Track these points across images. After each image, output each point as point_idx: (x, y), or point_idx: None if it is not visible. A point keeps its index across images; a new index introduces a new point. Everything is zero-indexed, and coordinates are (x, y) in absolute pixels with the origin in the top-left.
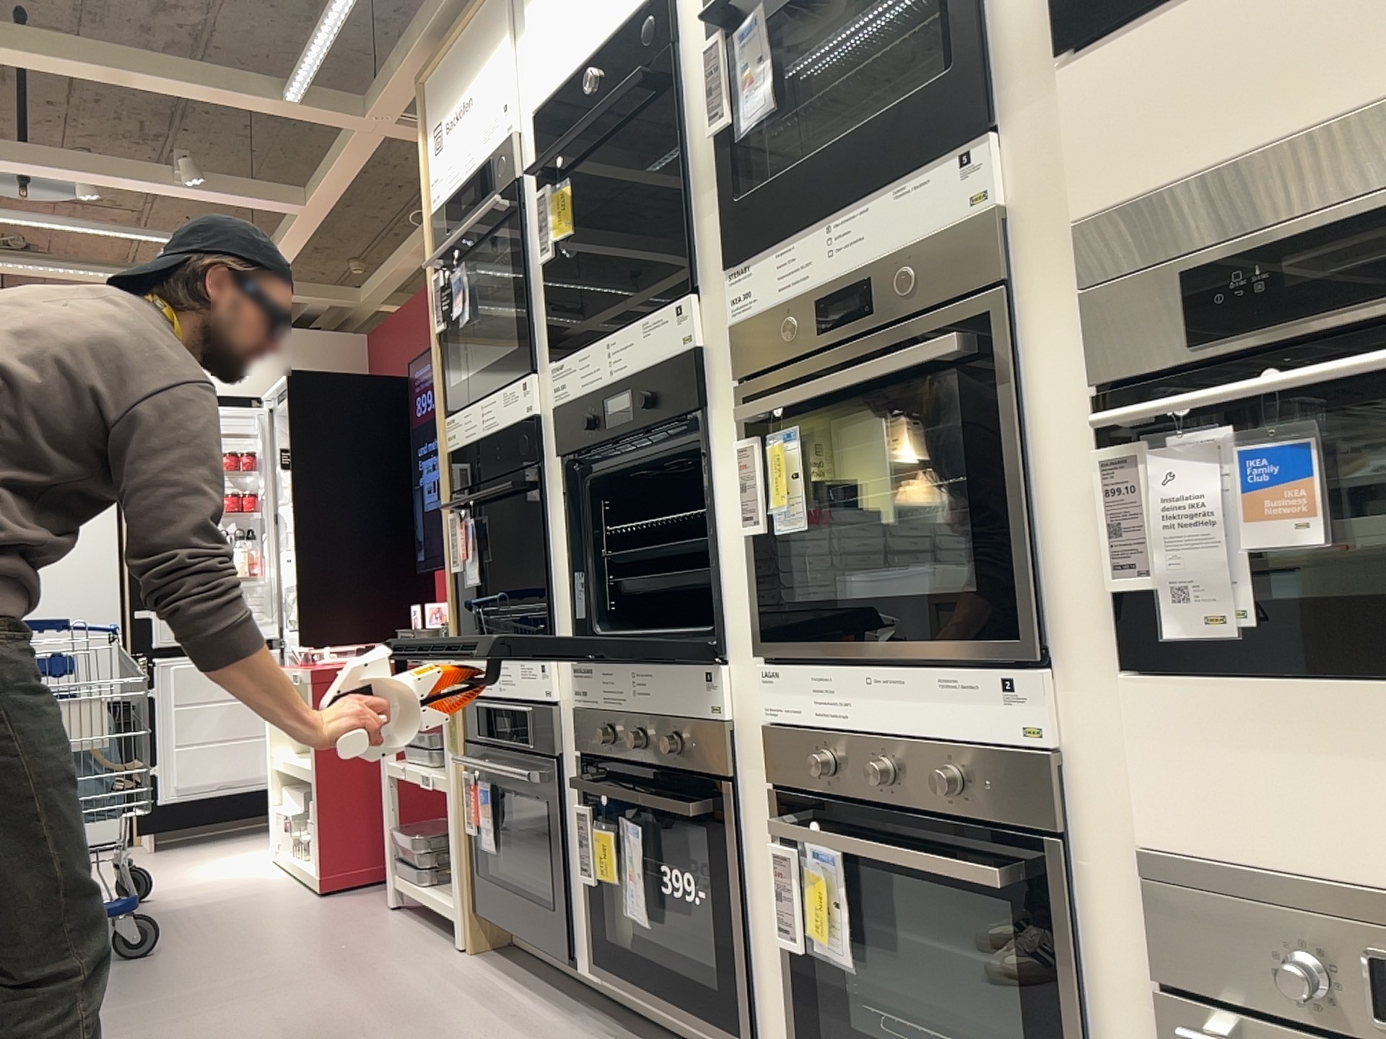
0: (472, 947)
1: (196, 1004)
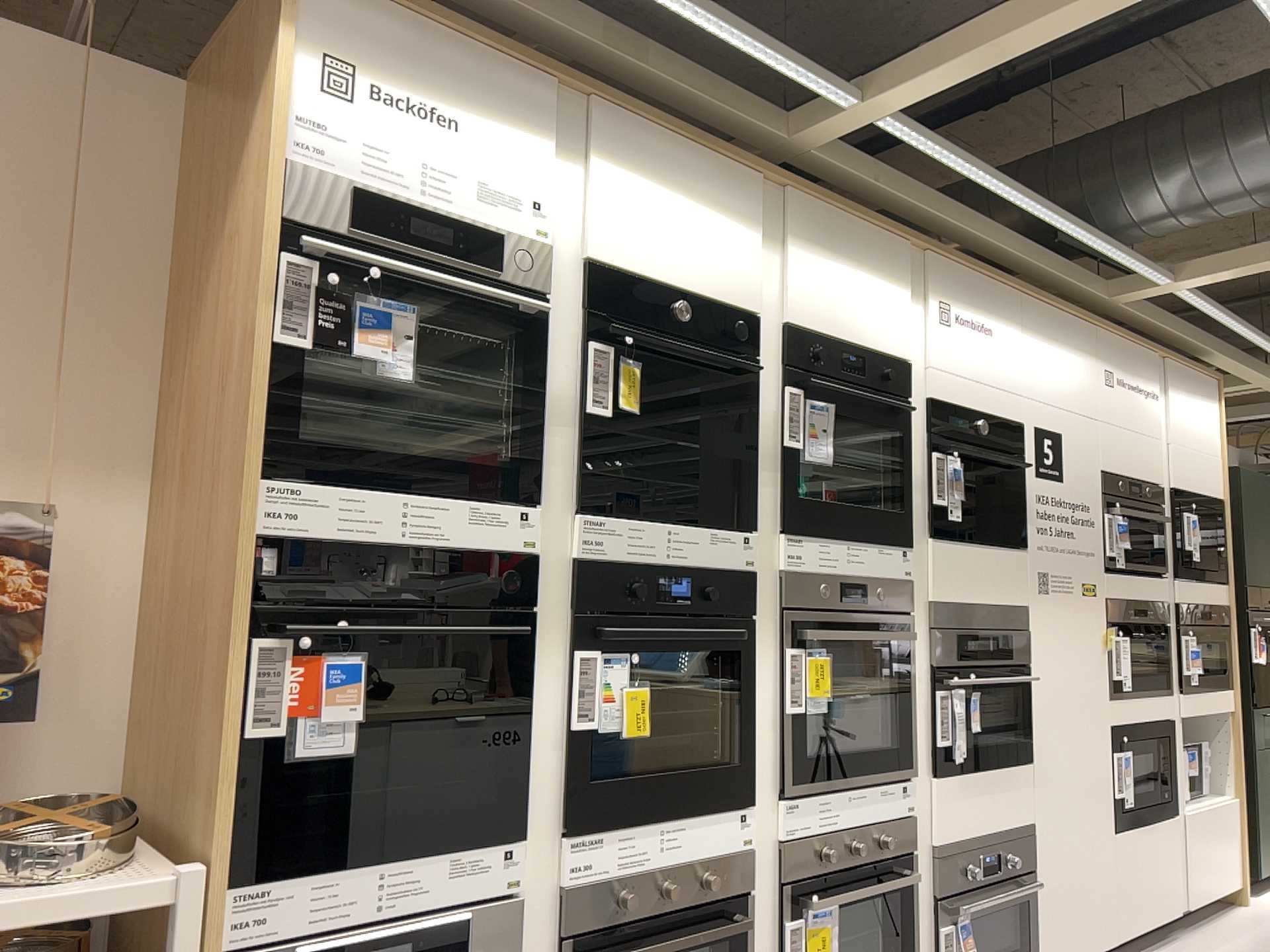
0: None
1: None
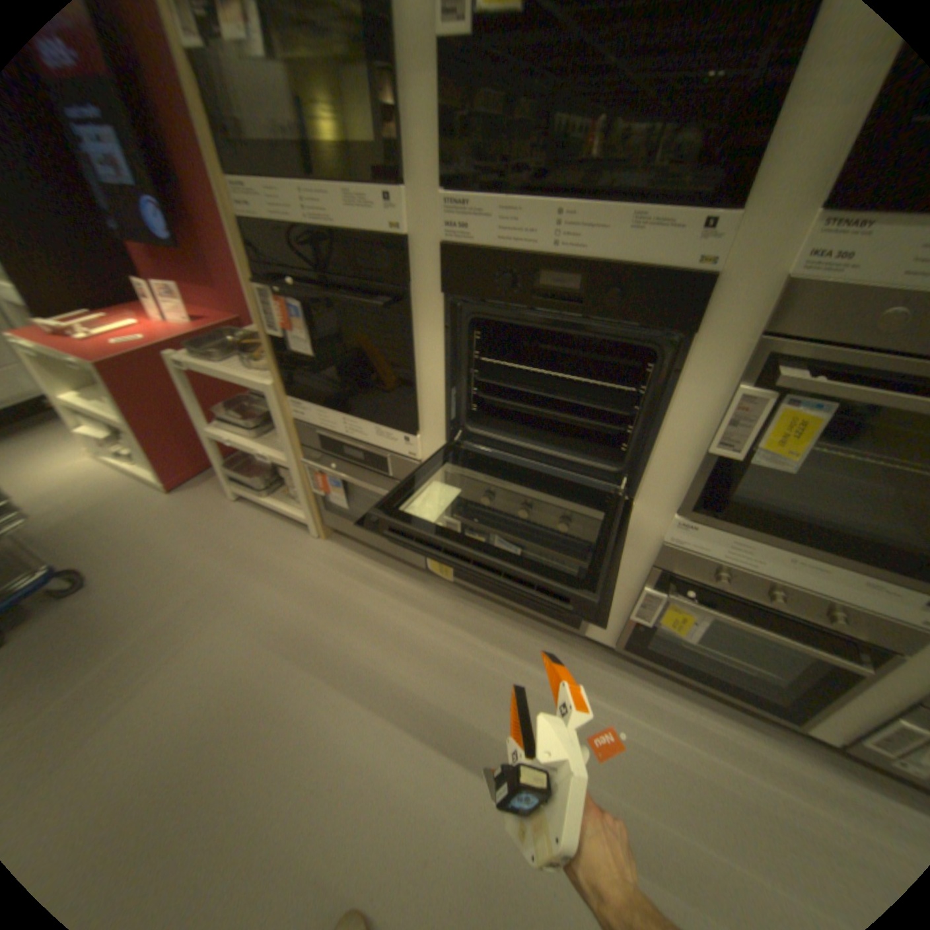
0: (325, 537)
1: (176, 633)
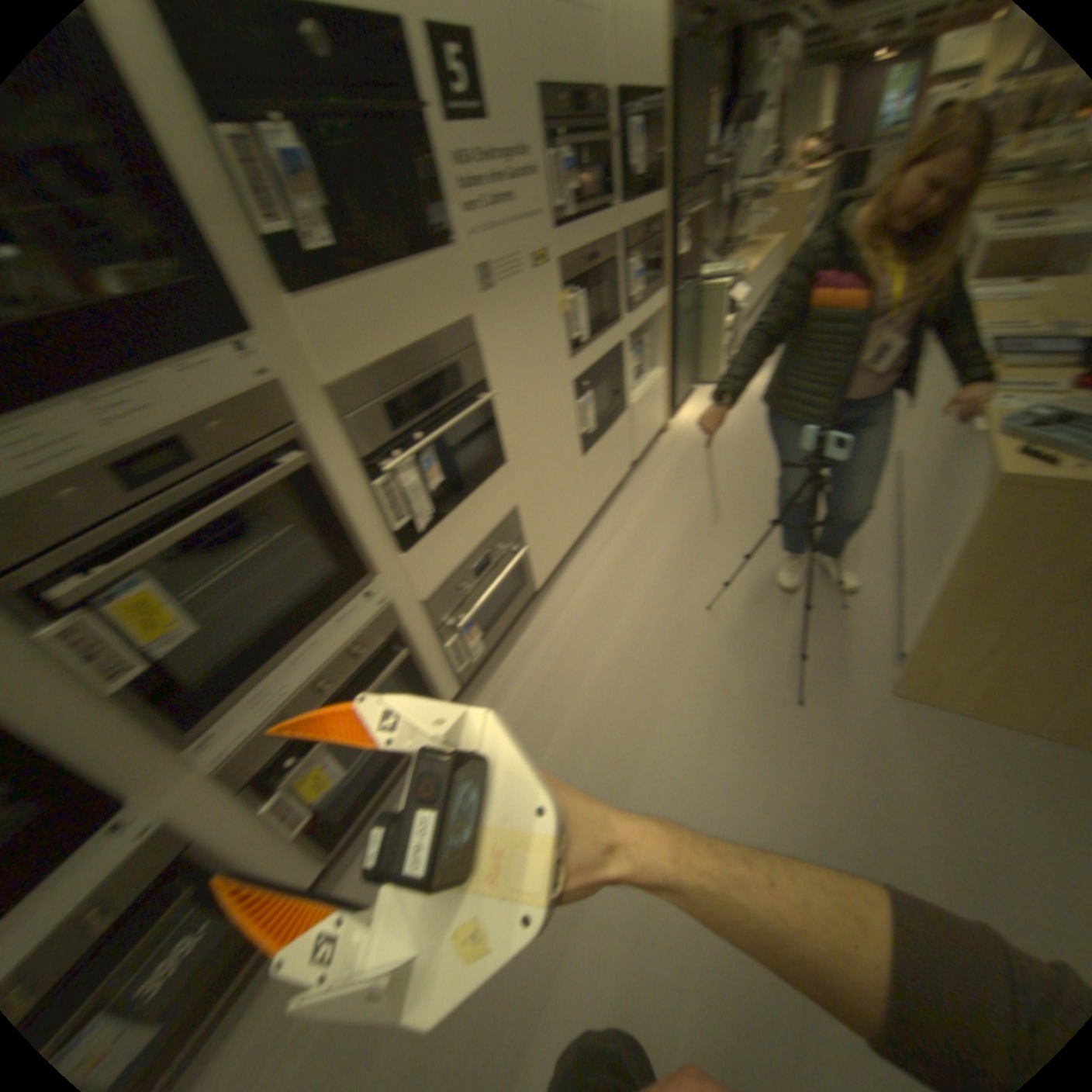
0: None
1: None
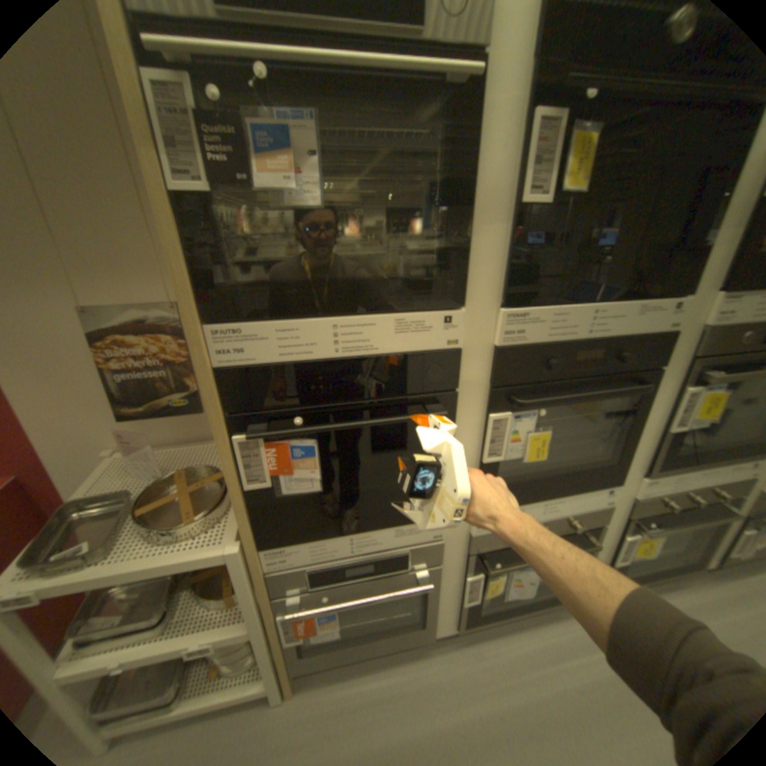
0: (287, 694)
1: None
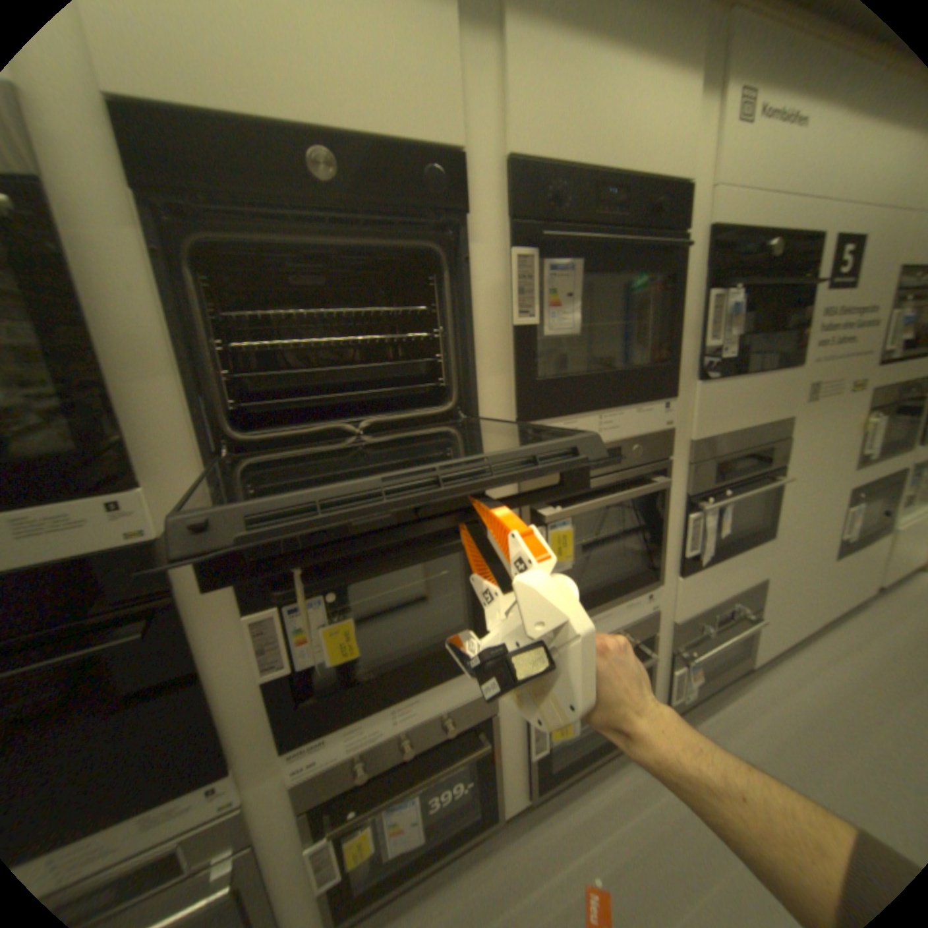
0: None
1: None
